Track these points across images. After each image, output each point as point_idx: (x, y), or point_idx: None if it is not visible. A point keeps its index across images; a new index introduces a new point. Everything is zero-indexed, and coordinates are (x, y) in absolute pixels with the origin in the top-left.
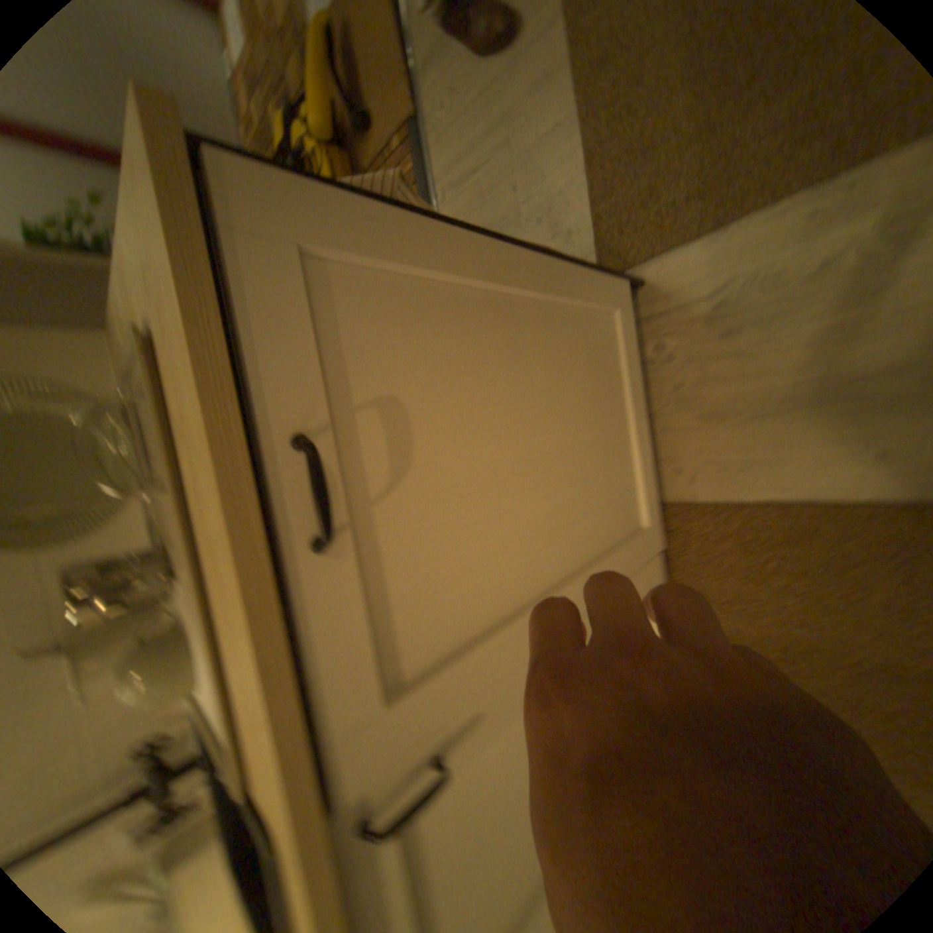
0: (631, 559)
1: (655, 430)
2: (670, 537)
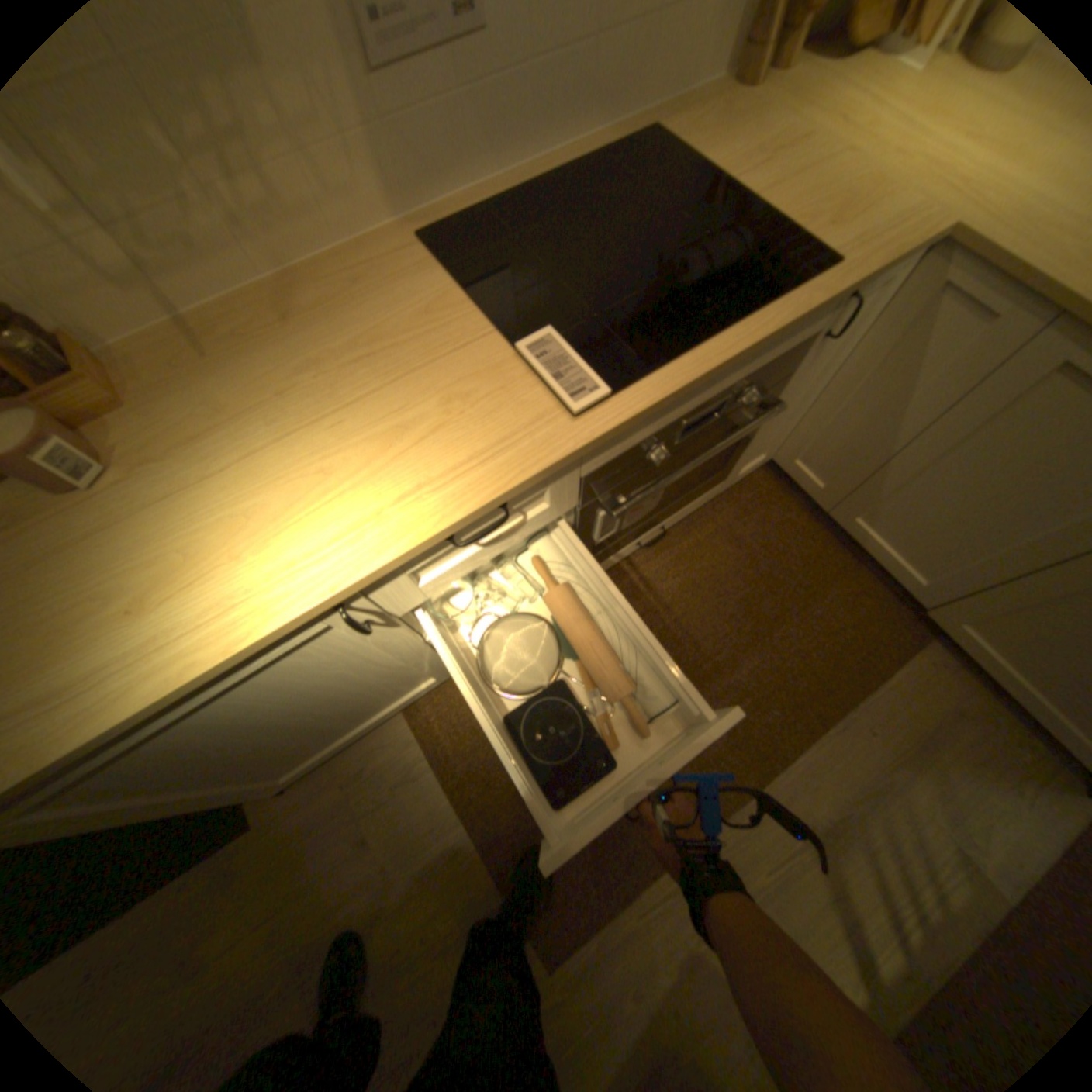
0: (997, 605)
1: (989, 682)
2: (915, 610)
